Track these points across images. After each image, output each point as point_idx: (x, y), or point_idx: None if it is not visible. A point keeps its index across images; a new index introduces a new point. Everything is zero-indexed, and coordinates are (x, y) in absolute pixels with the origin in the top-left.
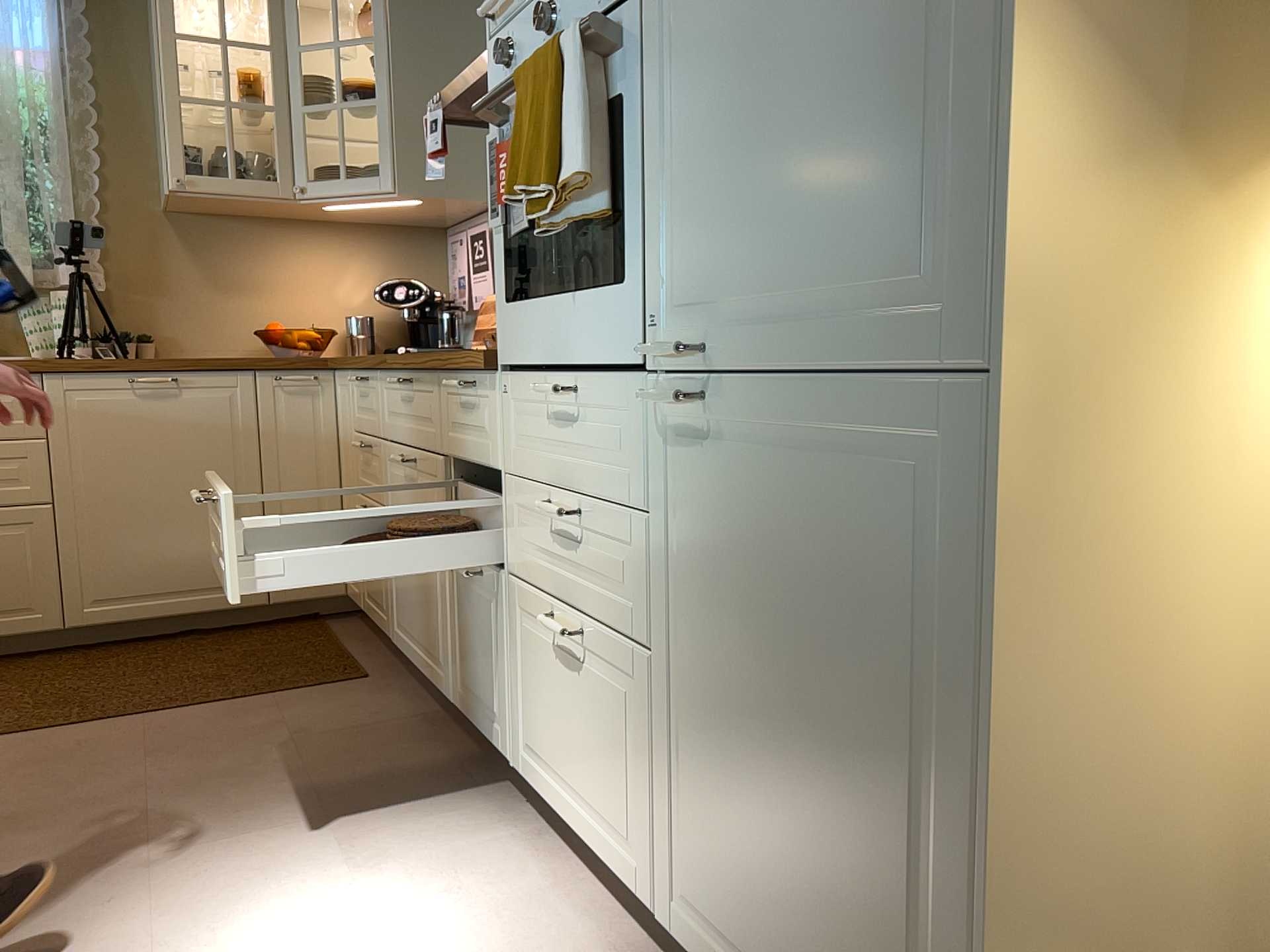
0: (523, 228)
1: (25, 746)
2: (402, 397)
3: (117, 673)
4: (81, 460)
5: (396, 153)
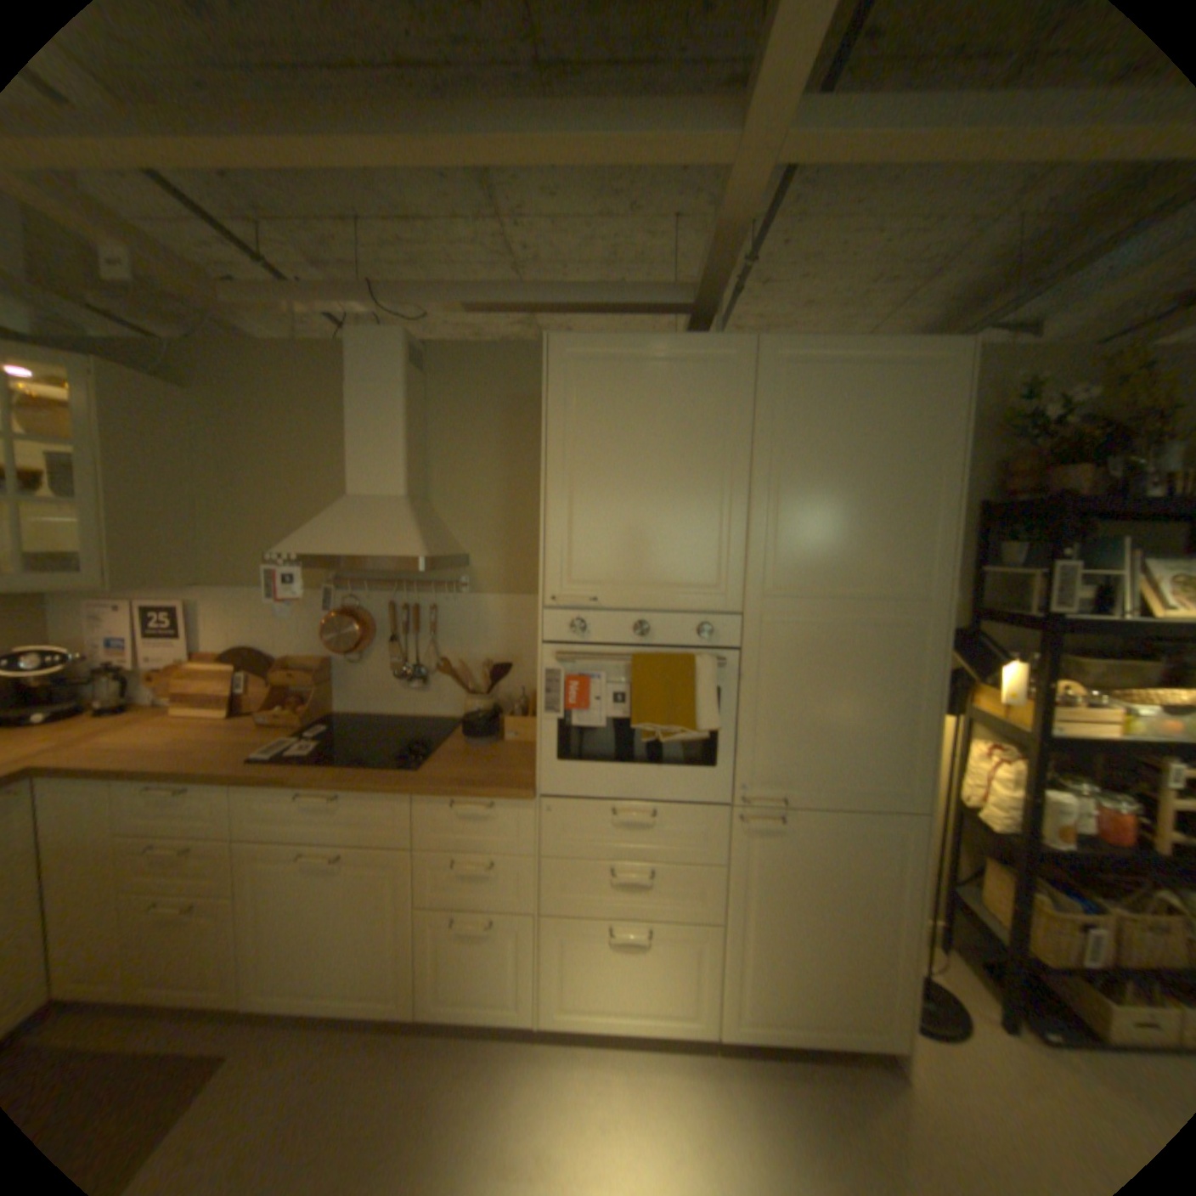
0: (586, 724)
1: None
2: (300, 808)
3: None
4: None
5: (102, 551)
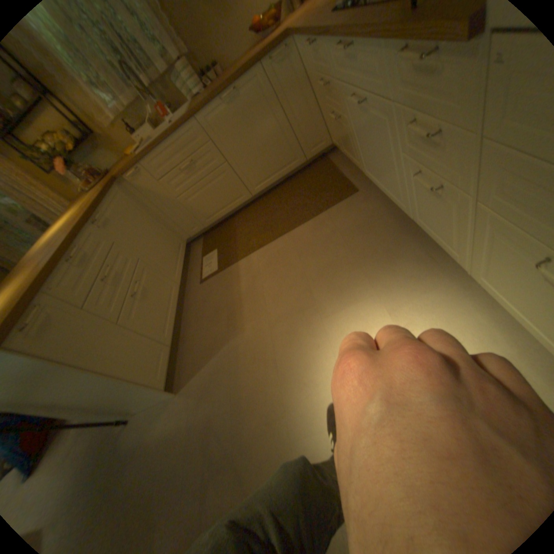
0: None
1: (264, 252)
2: (346, 53)
3: (274, 208)
4: (225, 141)
5: None
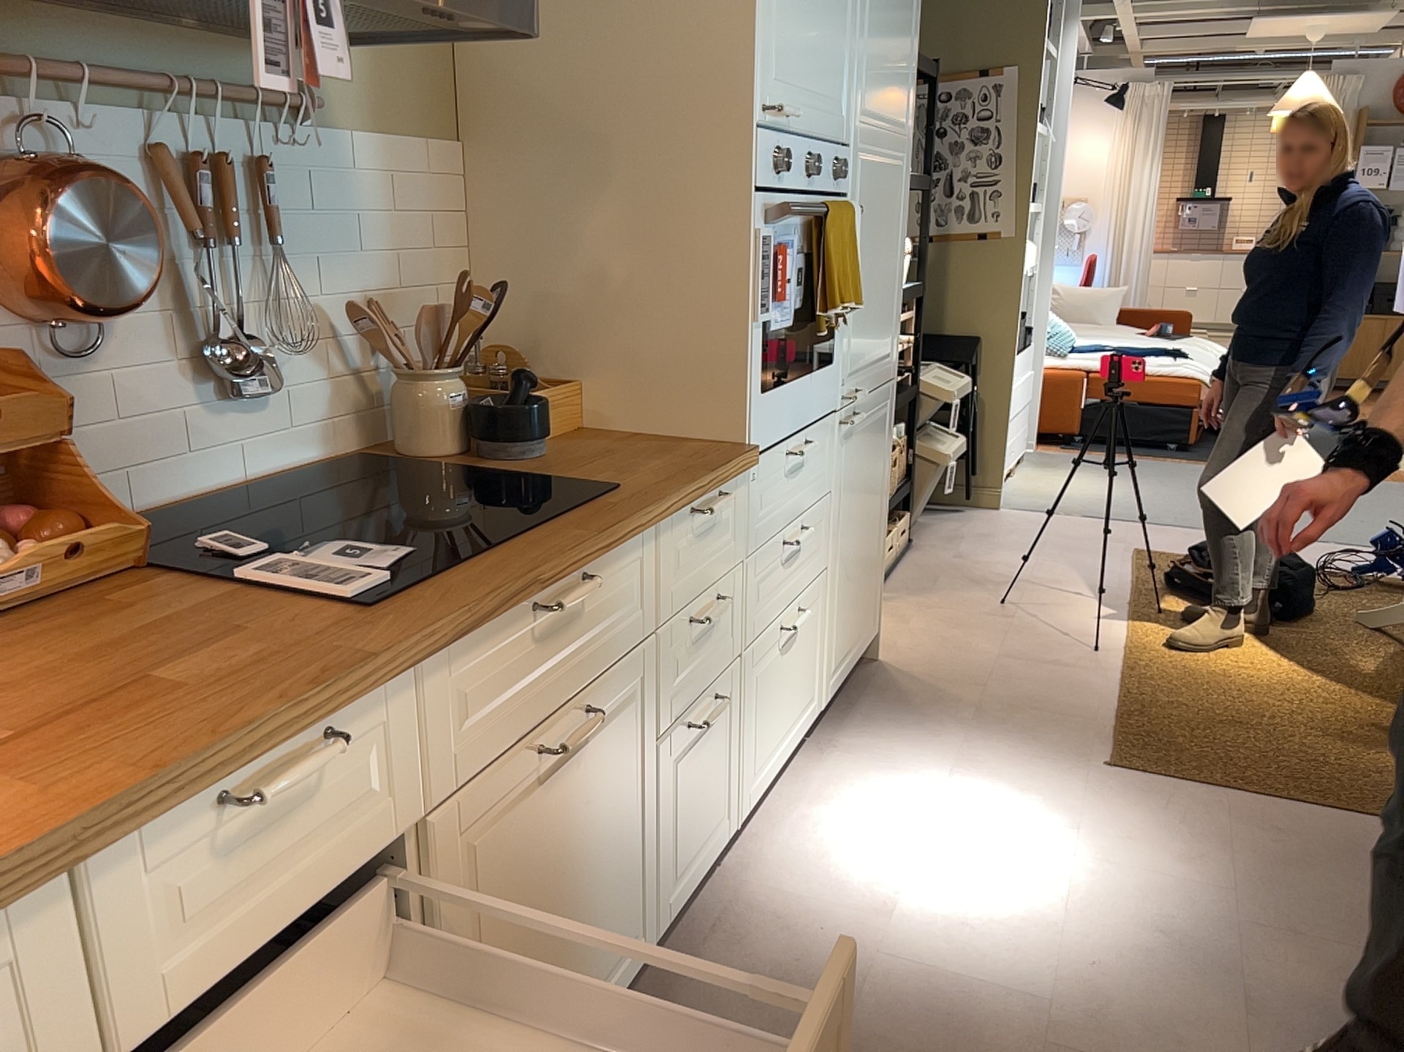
0: (782, 325)
1: None
2: (533, 641)
3: None
4: None
5: None
